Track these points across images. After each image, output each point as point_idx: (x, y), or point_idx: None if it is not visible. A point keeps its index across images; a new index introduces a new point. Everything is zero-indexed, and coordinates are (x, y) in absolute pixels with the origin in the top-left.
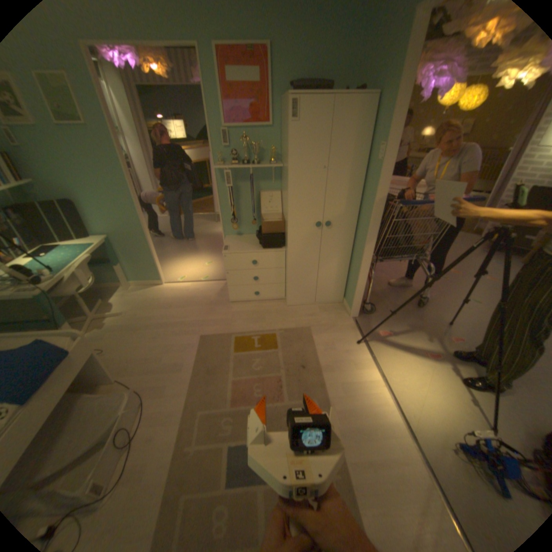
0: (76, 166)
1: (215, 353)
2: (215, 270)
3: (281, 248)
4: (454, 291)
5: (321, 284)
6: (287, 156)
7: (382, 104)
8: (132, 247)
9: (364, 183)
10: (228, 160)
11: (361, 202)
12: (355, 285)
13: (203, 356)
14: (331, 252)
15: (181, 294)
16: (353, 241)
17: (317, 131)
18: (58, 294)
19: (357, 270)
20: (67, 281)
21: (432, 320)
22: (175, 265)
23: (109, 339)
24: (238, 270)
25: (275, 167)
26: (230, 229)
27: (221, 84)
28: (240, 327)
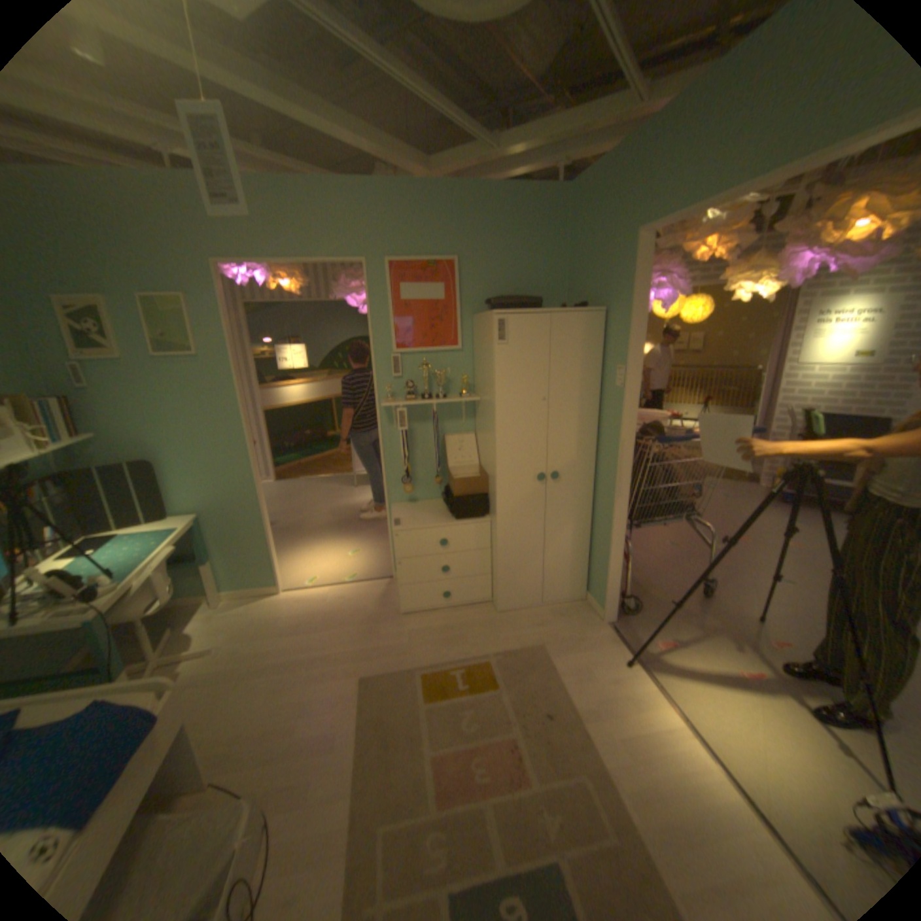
0: (170, 411)
1: (392, 708)
2: (366, 563)
3: (484, 516)
4: (749, 568)
5: (551, 570)
6: (493, 386)
7: (611, 322)
8: (236, 531)
9: (599, 416)
10: (399, 395)
11: (597, 442)
12: (606, 566)
13: (371, 716)
14: (562, 518)
15: (315, 607)
16: (593, 498)
17: (531, 355)
18: (114, 619)
19: (606, 542)
20: (135, 594)
21: (732, 616)
22: (297, 559)
23: (192, 700)
24: (416, 557)
25: (465, 401)
26: (399, 493)
27: (394, 304)
28: (427, 656)
